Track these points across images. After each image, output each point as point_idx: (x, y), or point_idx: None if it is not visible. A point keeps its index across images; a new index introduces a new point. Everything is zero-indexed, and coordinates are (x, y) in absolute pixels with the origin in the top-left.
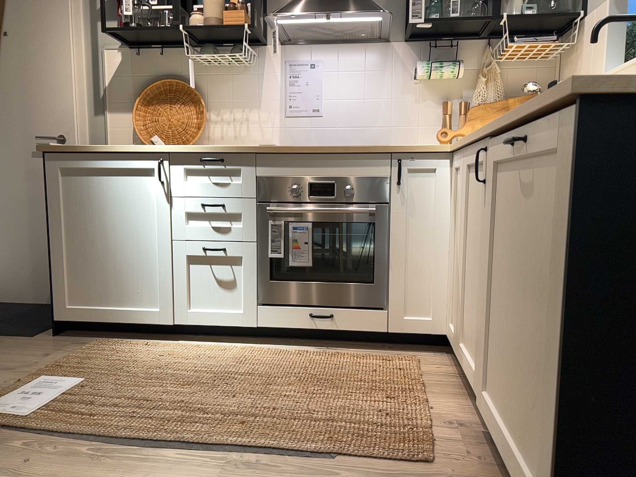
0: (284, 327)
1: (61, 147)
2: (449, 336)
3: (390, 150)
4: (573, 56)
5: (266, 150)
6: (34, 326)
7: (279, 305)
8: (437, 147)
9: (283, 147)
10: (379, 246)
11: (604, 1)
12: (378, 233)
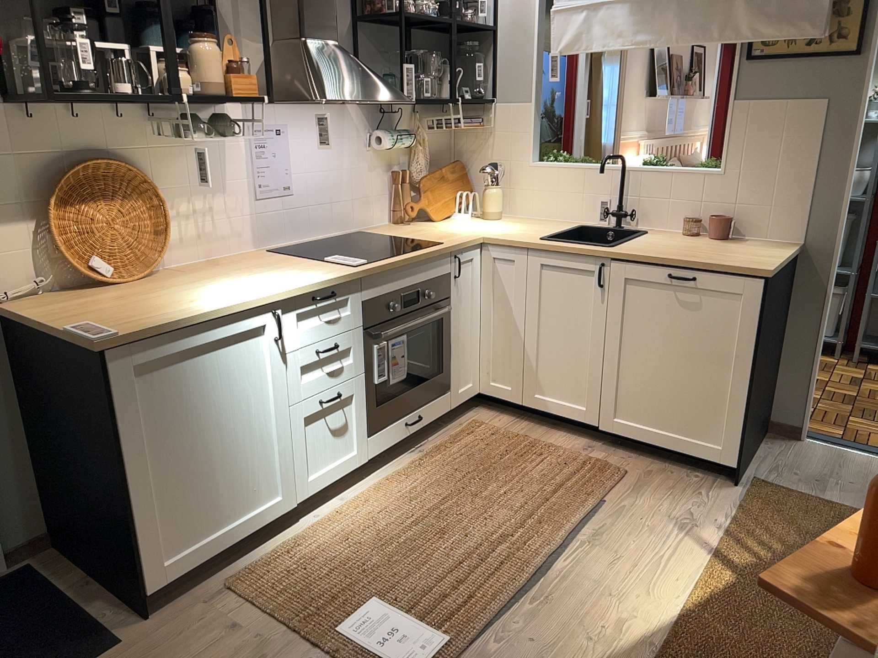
0: (388, 447)
1: (138, 331)
2: (488, 393)
3: (453, 248)
4: (482, 131)
5: (372, 271)
6: (57, 639)
7: (376, 428)
8: (468, 236)
9: (384, 263)
10: (444, 337)
11: (525, 101)
12: (444, 326)
